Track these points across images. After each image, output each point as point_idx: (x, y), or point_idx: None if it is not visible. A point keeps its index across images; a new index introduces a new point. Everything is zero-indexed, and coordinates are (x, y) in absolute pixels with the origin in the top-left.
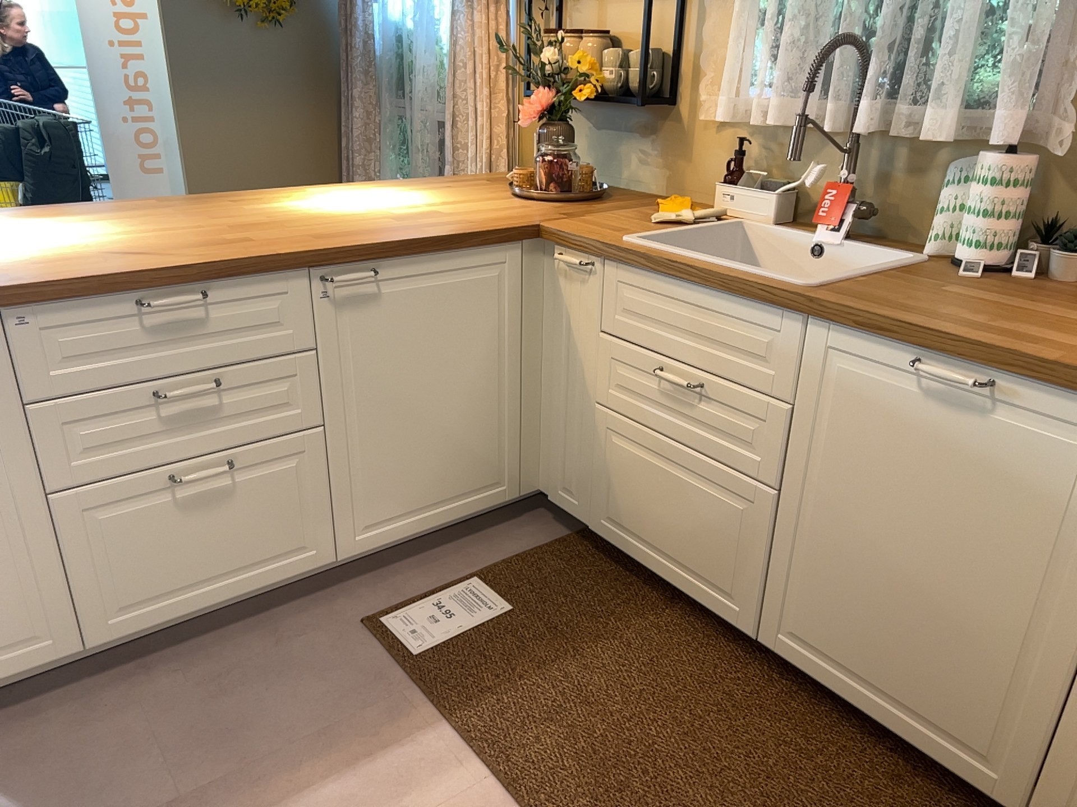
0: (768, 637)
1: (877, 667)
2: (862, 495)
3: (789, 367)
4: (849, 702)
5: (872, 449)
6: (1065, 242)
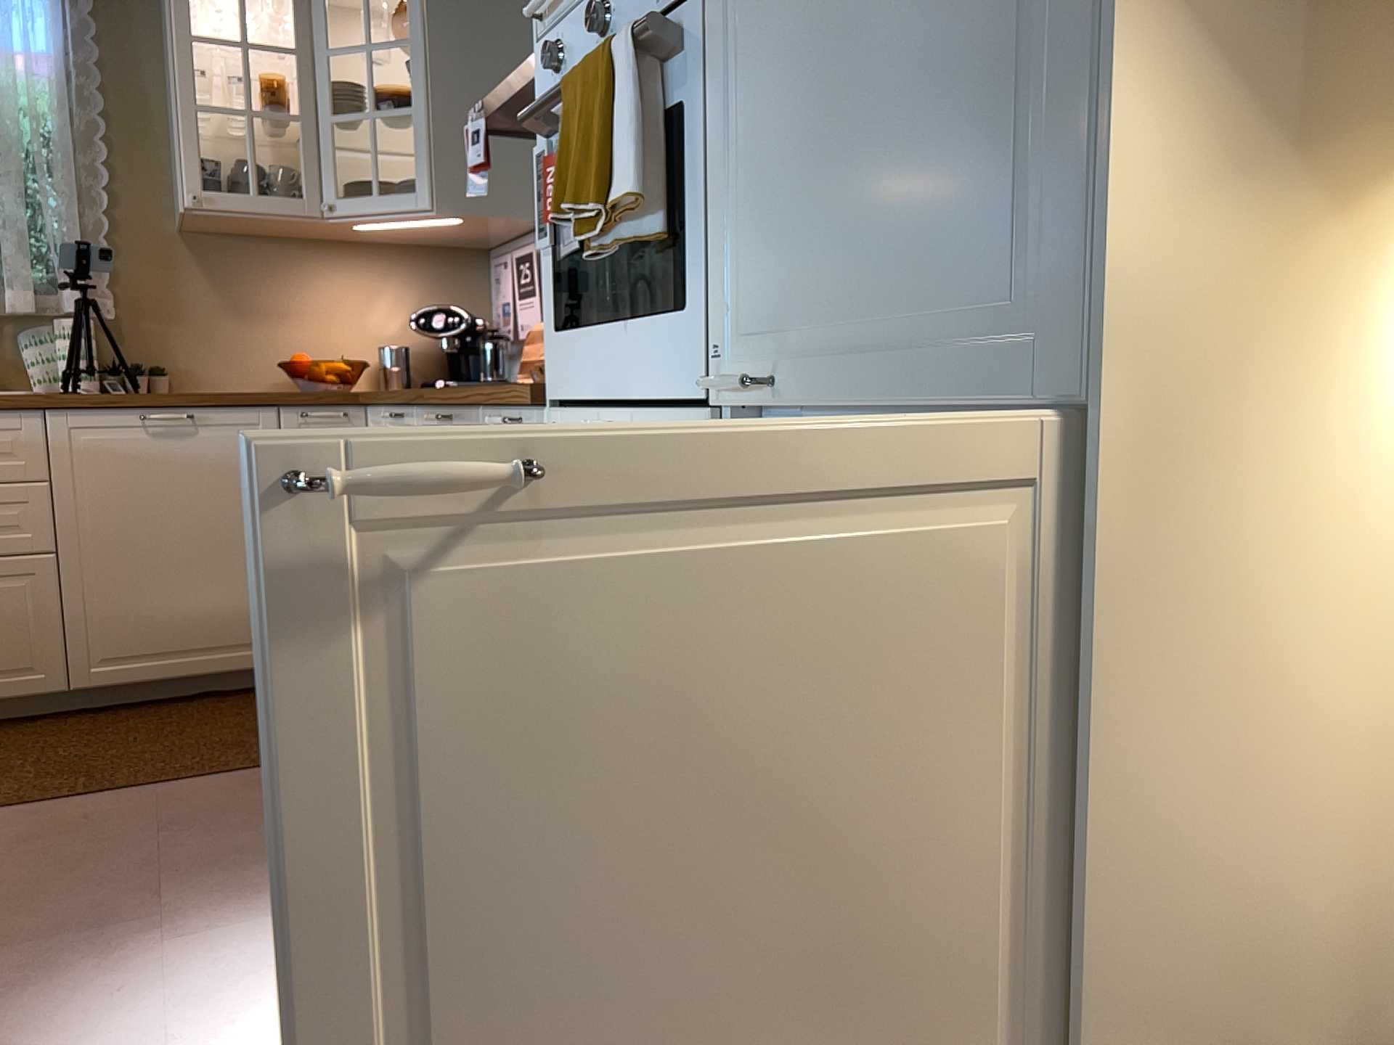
0: (80, 680)
1: (177, 636)
2: (128, 520)
3: (36, 453)
4: (165, 679)
5: (125, 485)
6: (133, 369)
